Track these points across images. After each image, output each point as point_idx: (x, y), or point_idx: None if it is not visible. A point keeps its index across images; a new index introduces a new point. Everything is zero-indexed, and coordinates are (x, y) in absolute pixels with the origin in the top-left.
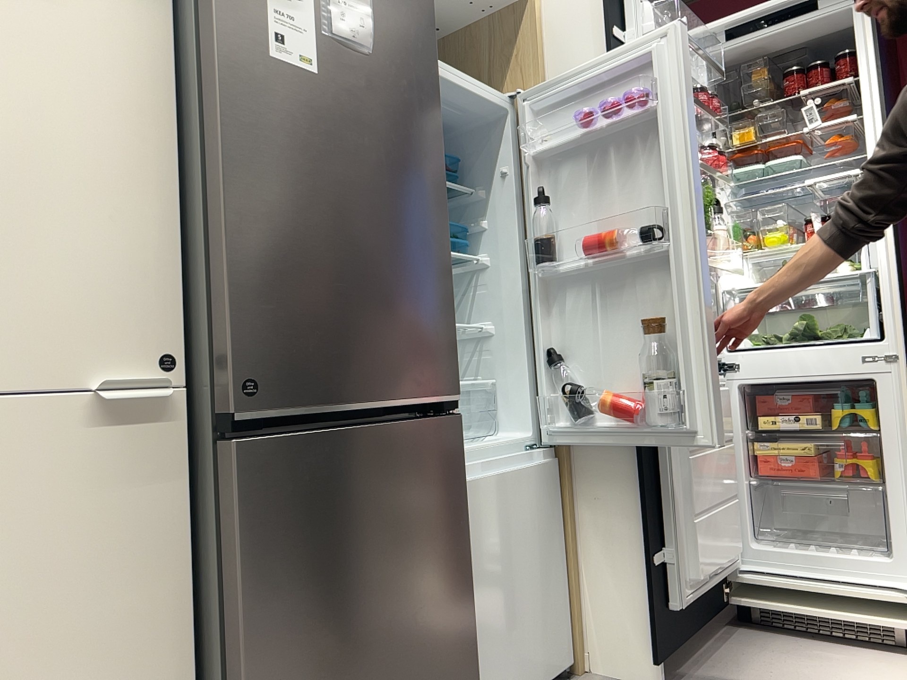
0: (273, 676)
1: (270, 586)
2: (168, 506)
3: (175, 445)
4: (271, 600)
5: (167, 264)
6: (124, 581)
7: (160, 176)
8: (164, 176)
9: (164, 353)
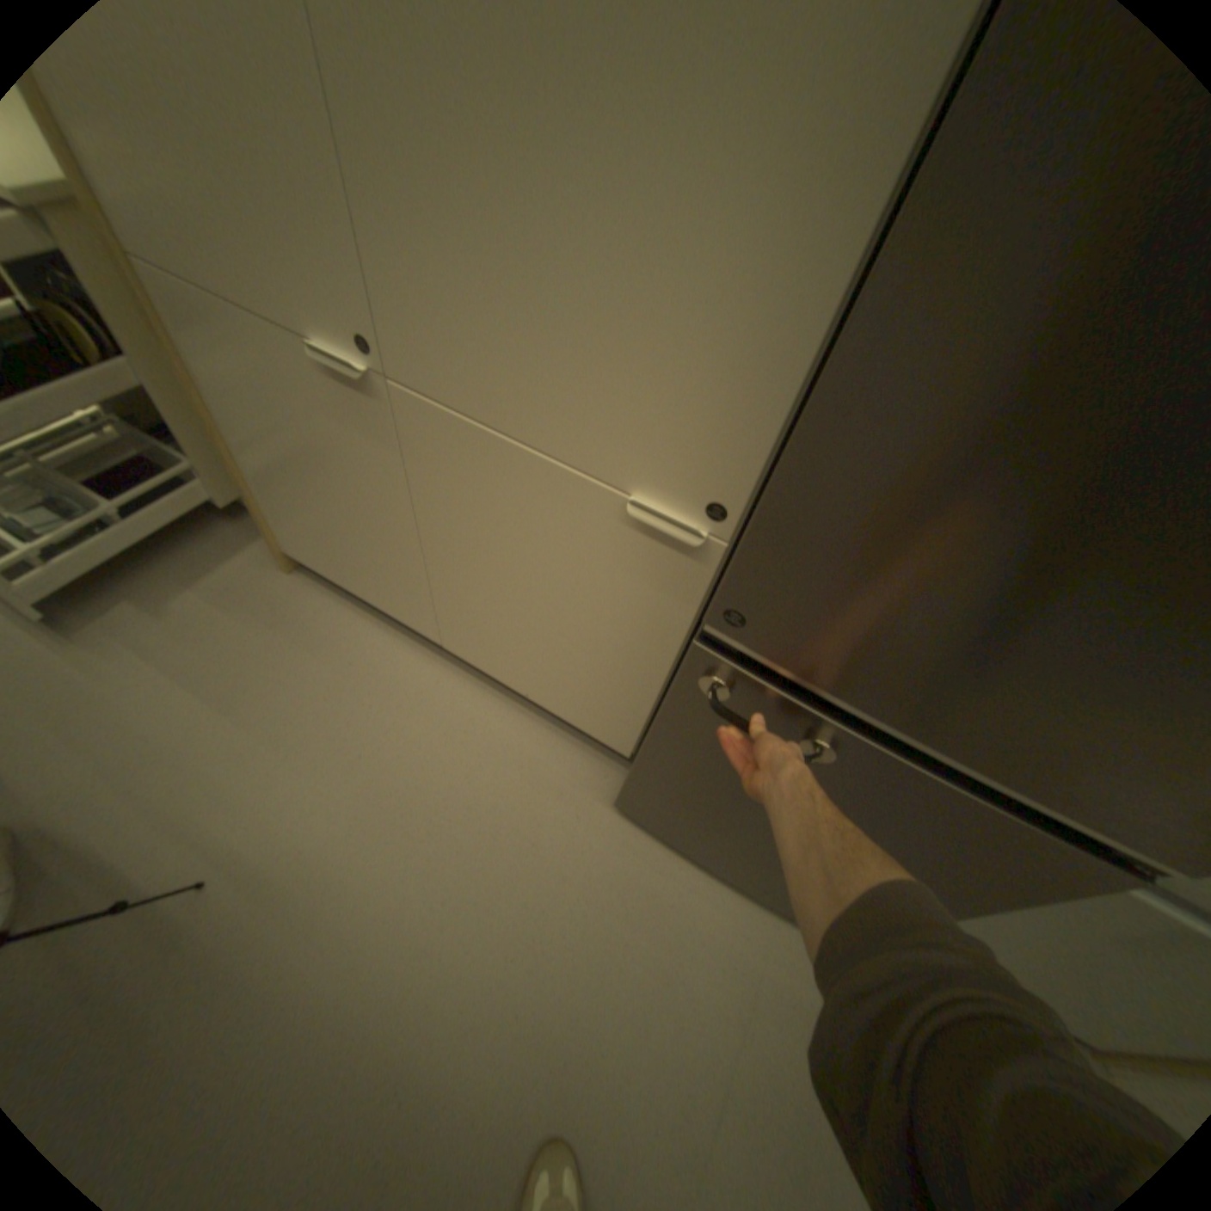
0: (668, 764)
1: (688, 735)
2: (675, 612)
3: (699, 579)
4: (684, 740)
5: (778, 390)
6: (626, 626)
7: (843, 214)
8: (852, 217)
9: (724, 497)
